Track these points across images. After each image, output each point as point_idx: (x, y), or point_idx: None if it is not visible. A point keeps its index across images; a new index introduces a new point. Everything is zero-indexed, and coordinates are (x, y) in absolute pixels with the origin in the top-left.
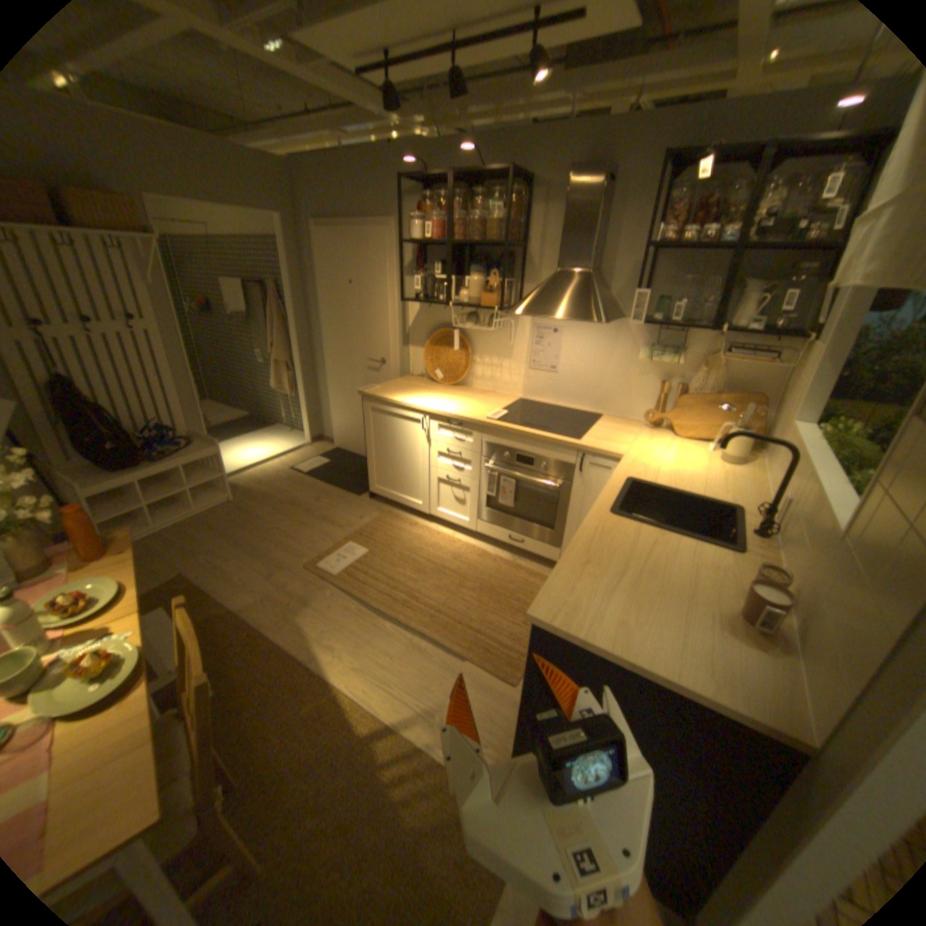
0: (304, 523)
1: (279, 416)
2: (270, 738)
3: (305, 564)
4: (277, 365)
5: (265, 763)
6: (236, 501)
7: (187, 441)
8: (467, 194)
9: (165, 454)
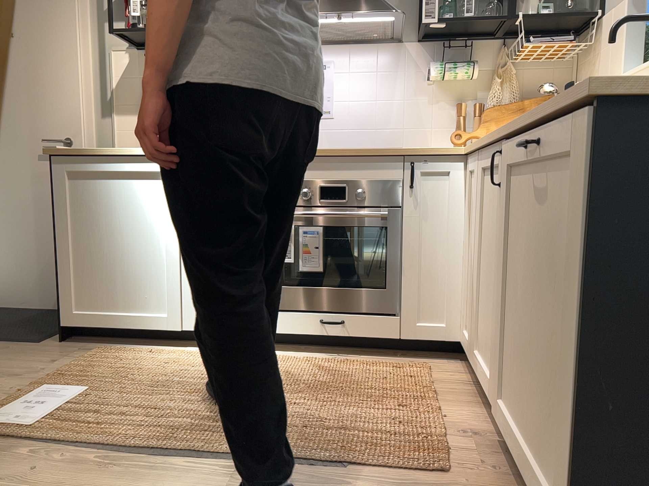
0: None
1: None
2: None
3: None
4: None
5: None
6: None
7: None
8: None
9: None
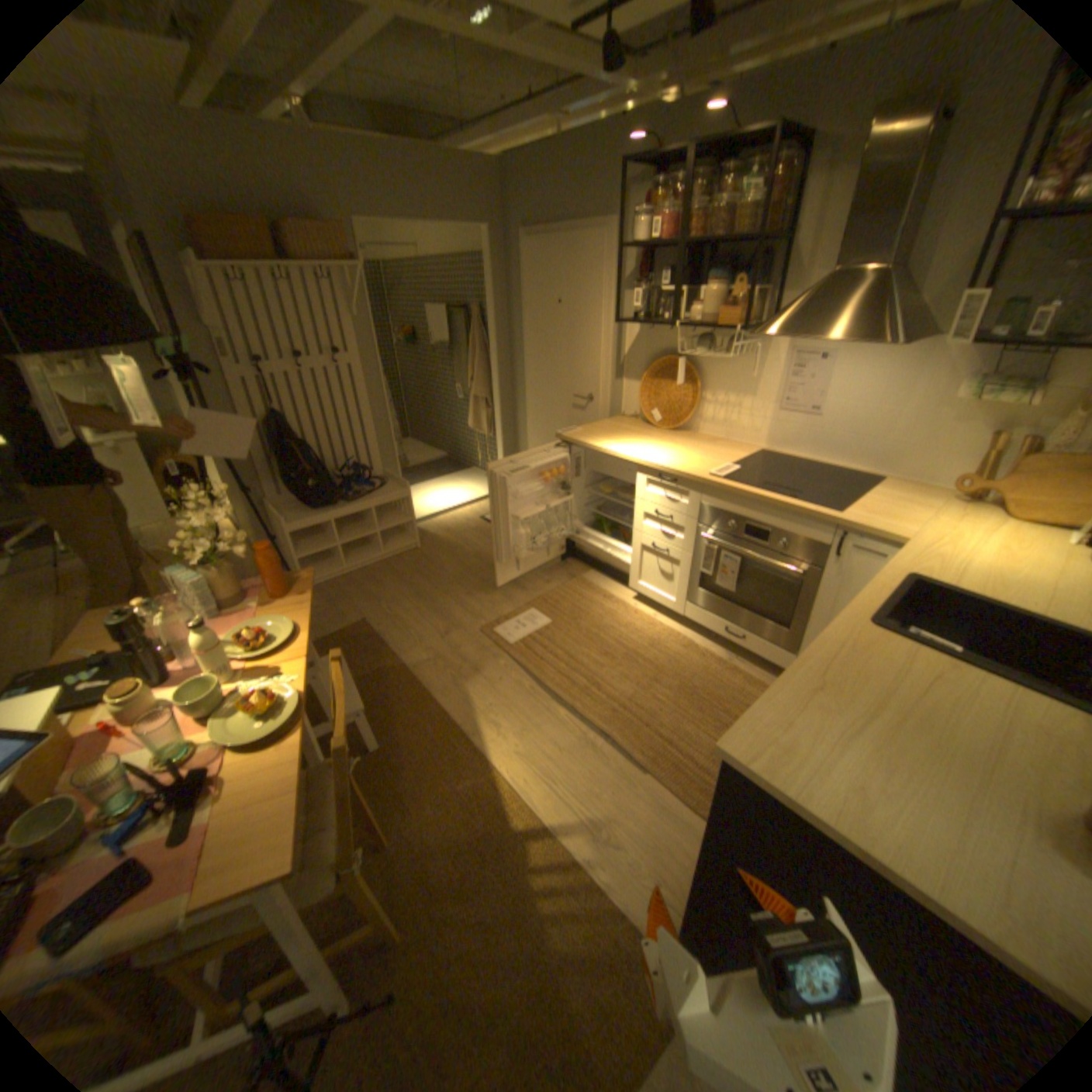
0: (487, 581)
1: (475, 459)
2: (424, 807)
3: (482, 626)
4: (476, 401)
5: (417, 832)
6: (423, 549)
7: (381, 481)
8: (712, 171)
9: (360, 495)
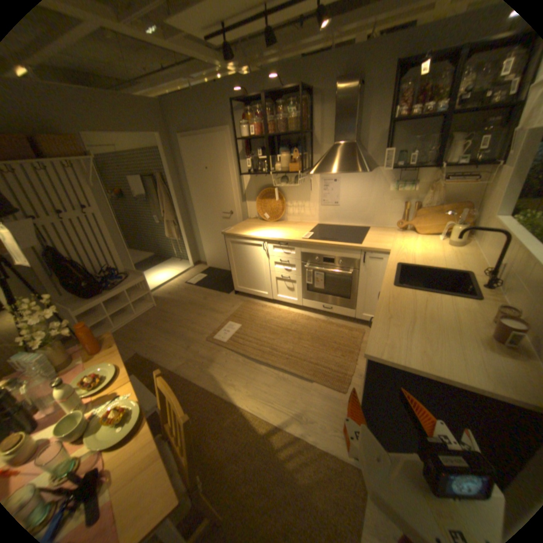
0: (200, 314)
1: (172, 253)
2: (209, 443)
3: (206, 338)
4: (167, 223)
5: (210, 457)
6: (158, 306)
7: (125, 275)
8: (272, 105)
9: (114, 285)
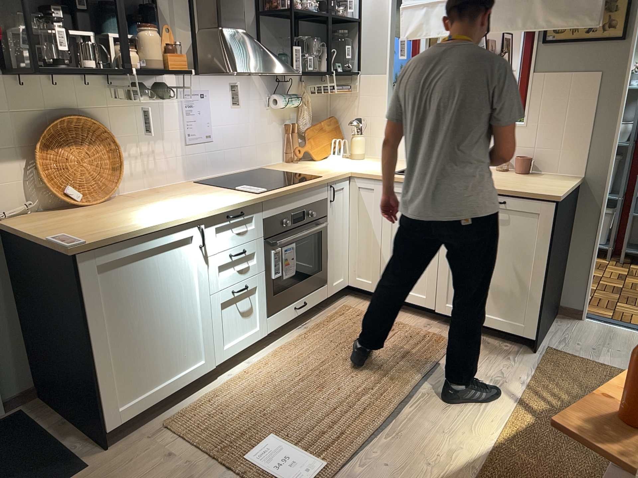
0: None
1: None
2: None
3: None
4: None
5: (594, 477)
6: None
7: None
8: None
9: None
